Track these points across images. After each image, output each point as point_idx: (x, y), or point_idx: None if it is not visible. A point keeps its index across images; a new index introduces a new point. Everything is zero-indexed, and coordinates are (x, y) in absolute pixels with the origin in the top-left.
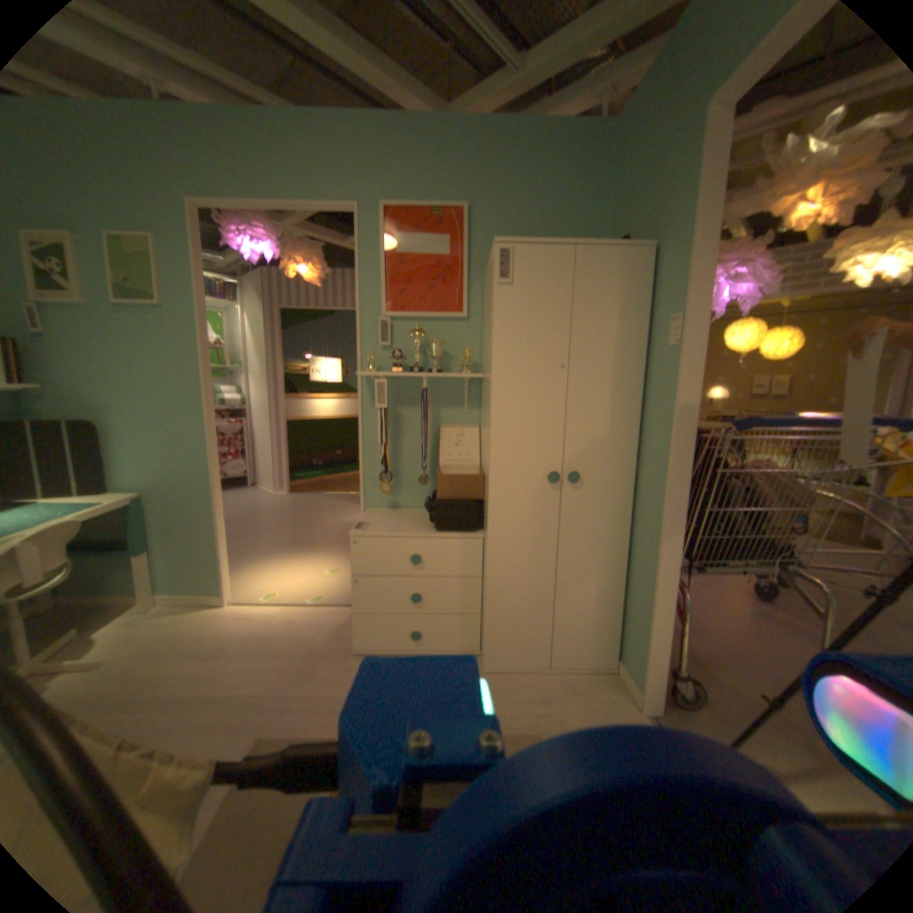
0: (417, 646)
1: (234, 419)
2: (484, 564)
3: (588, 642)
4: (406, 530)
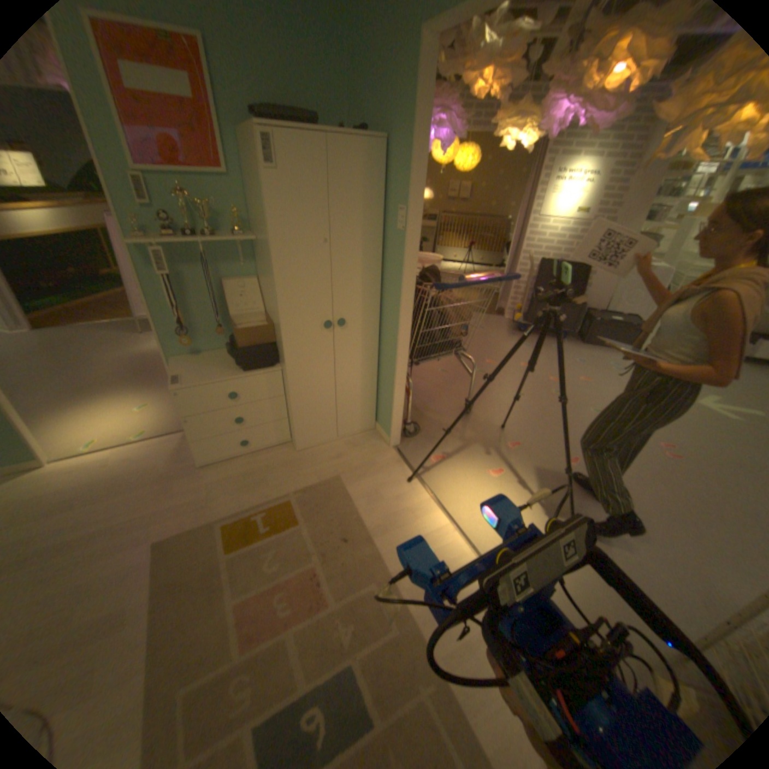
0: (246, 448)
1: None
2: (285, 387)
3: (357, 417)
4: (218, 375)
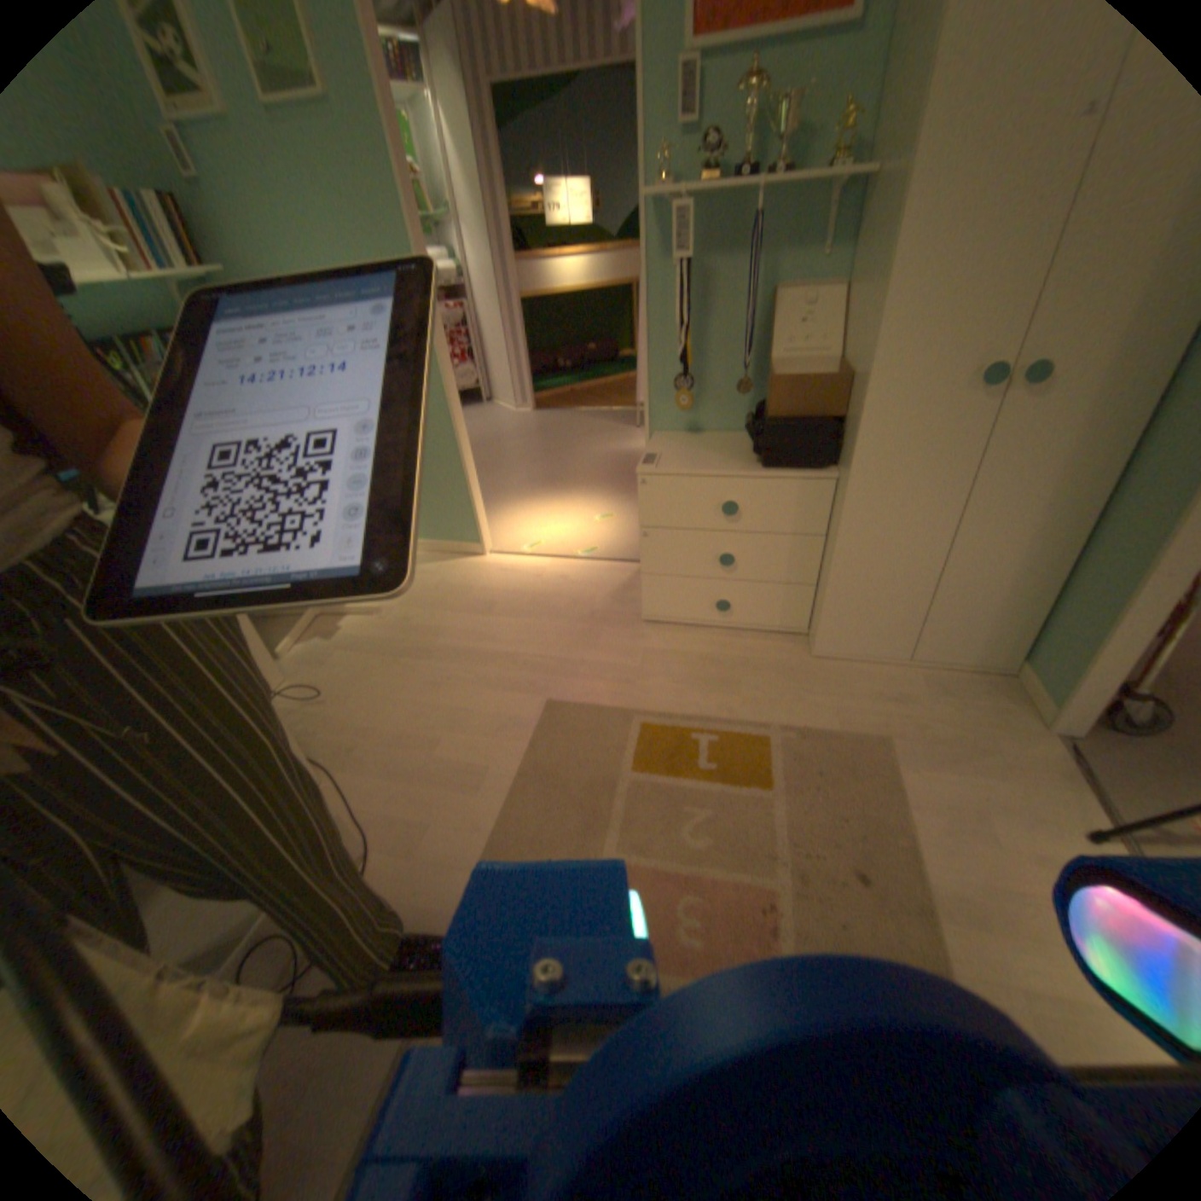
0: (723, 617)
1: (450, 302)
2: (832, 518)
3: (981, 633)
4: (716, 465)
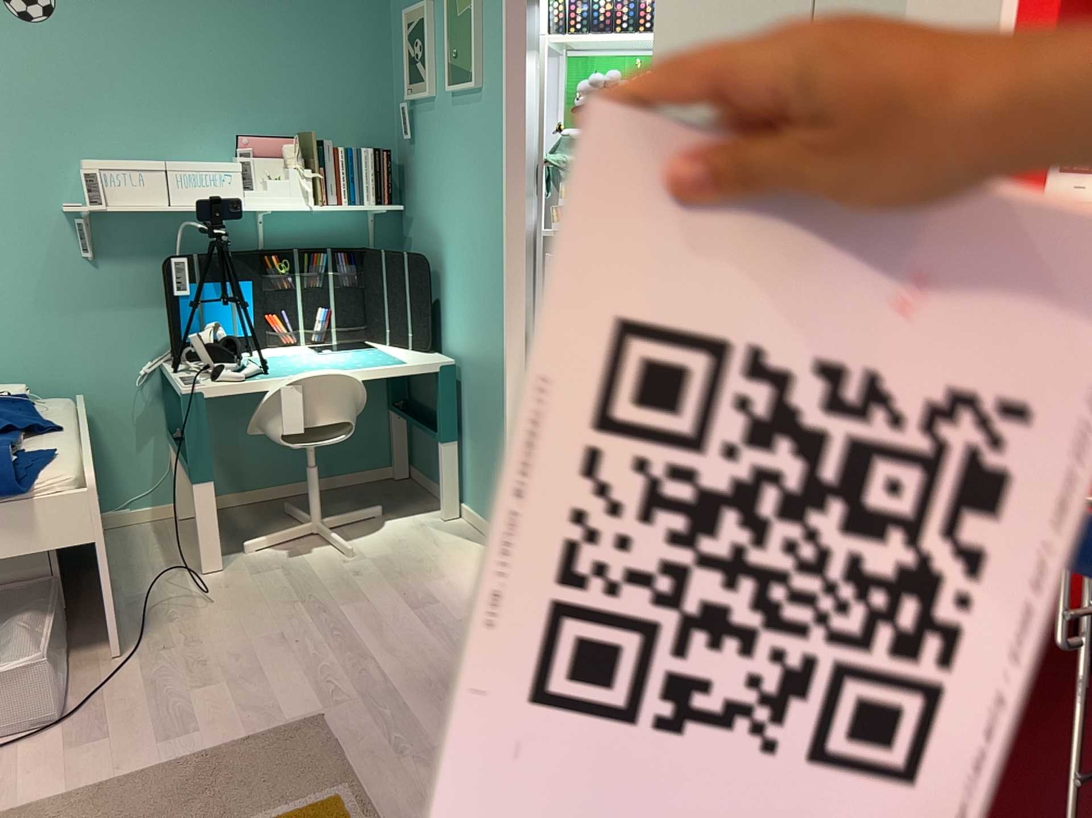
0: None
1: None
2: None
3: None
4: None
